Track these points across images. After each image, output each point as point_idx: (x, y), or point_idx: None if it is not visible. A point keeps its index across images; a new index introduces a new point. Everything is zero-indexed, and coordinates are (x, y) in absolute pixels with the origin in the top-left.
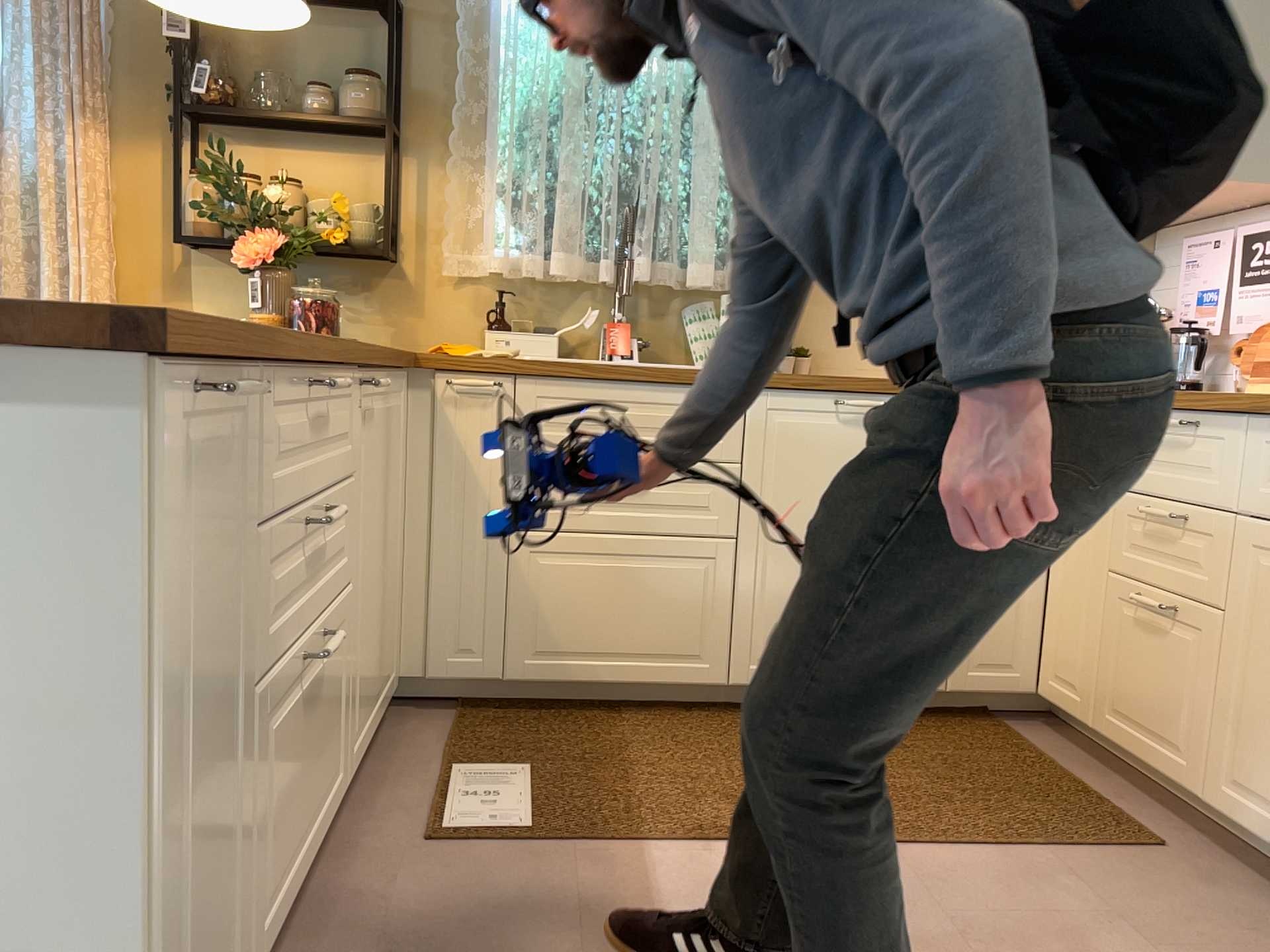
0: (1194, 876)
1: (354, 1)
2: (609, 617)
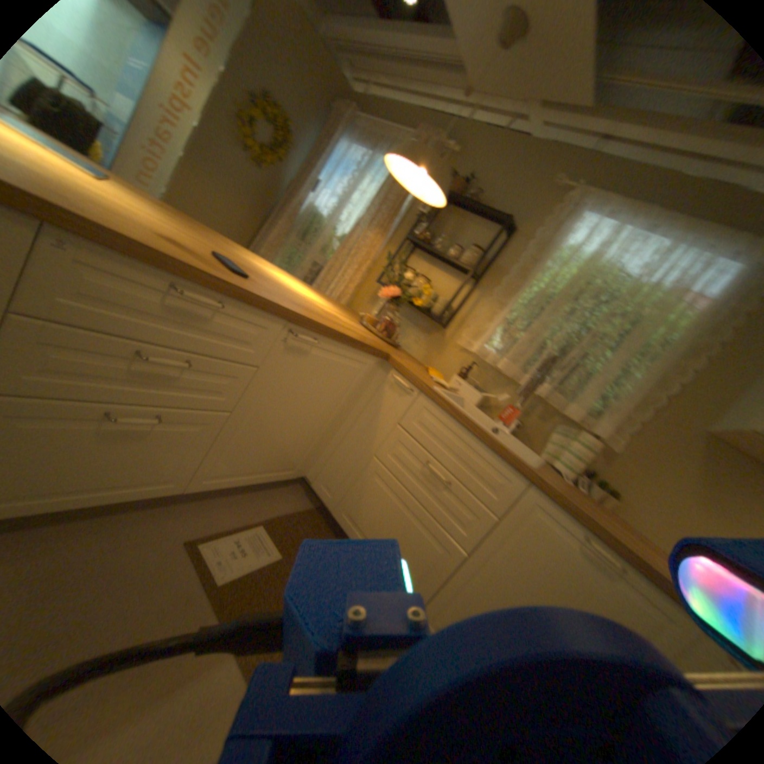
0: None
1: (496, 219)
2: (384, 532)
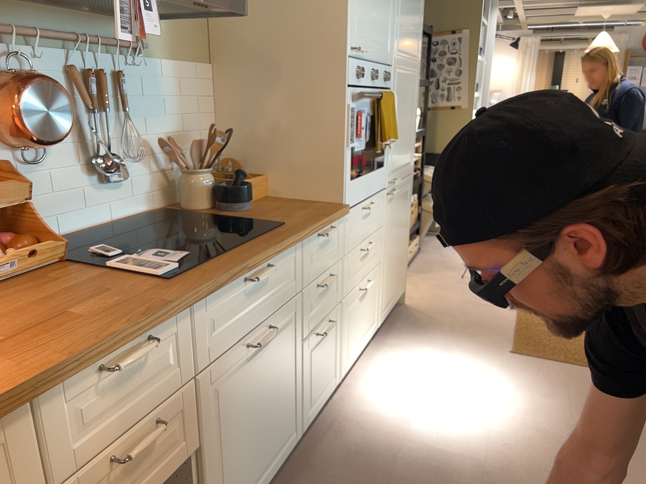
0: None
1: None
2: None
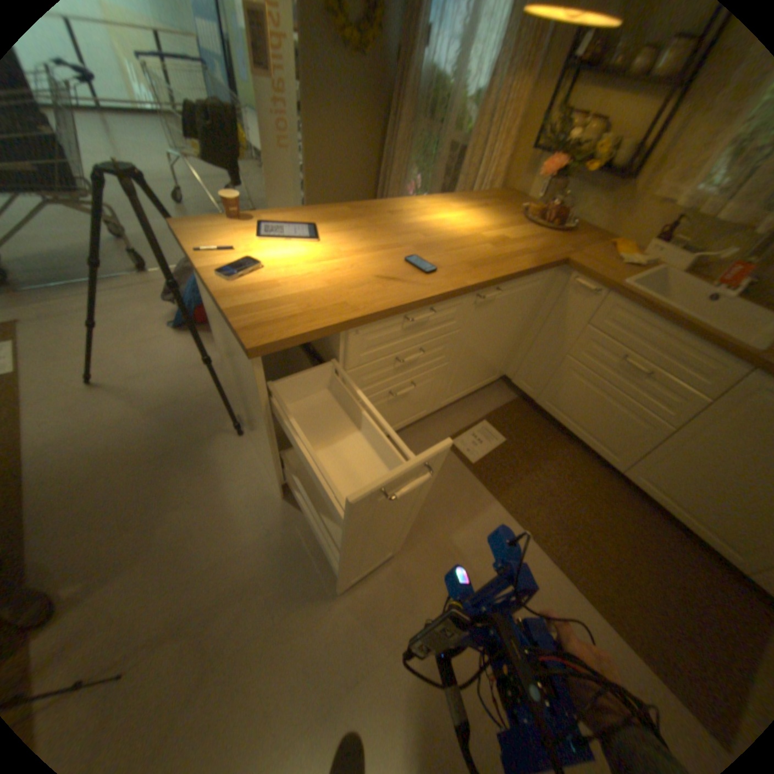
0: None
1: None
2: (587, 413)
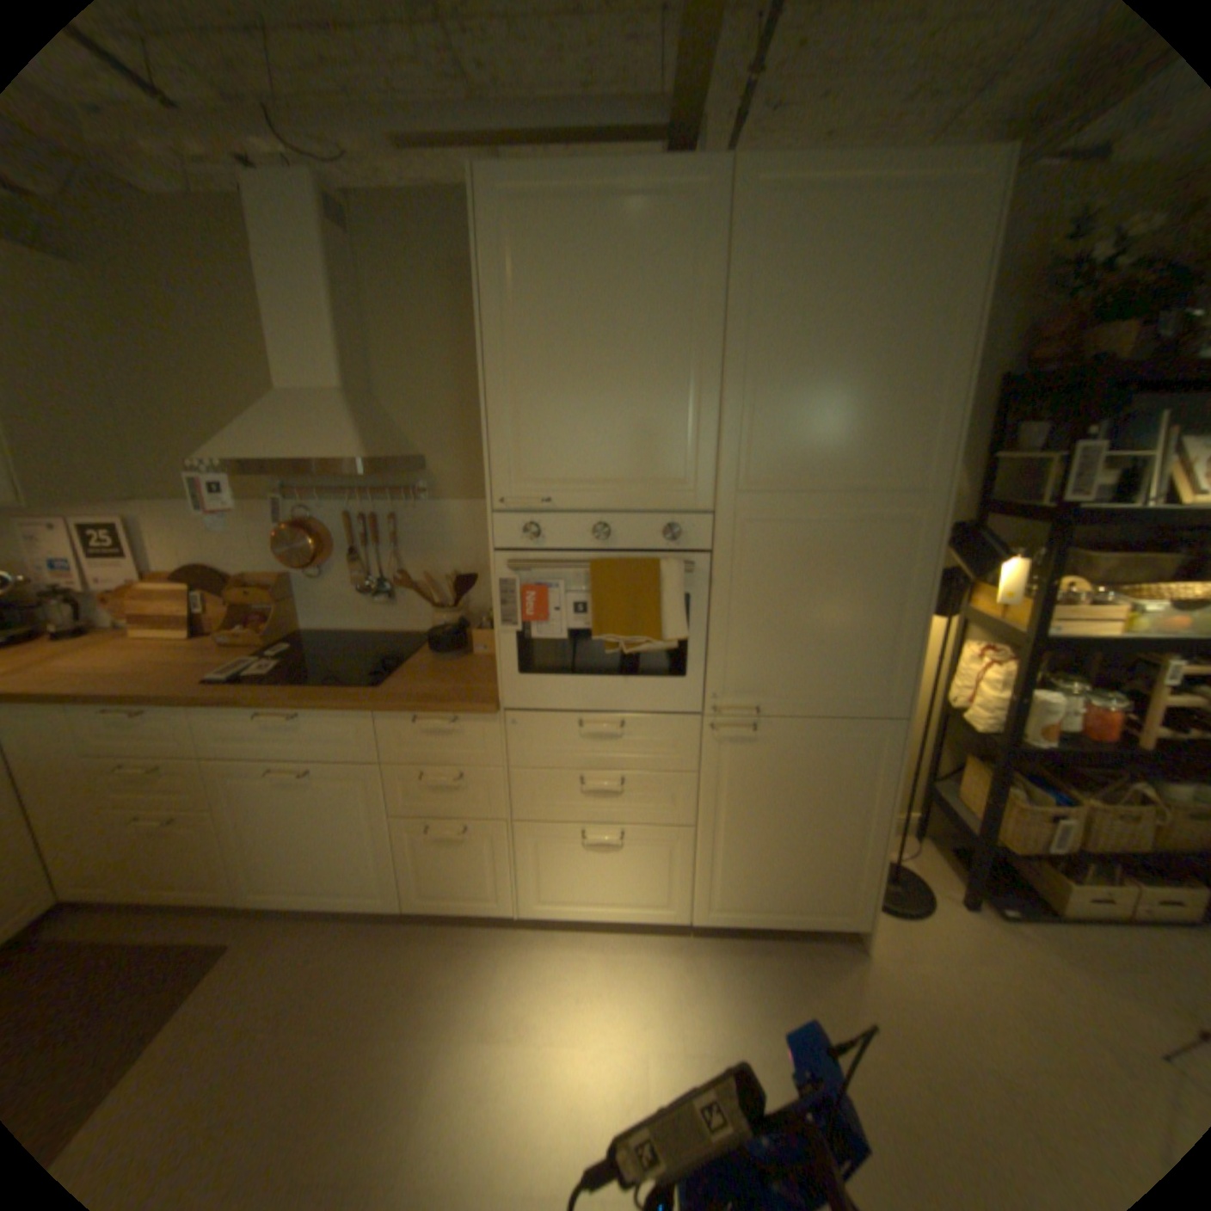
0: (253, 952)
1: None
2: None
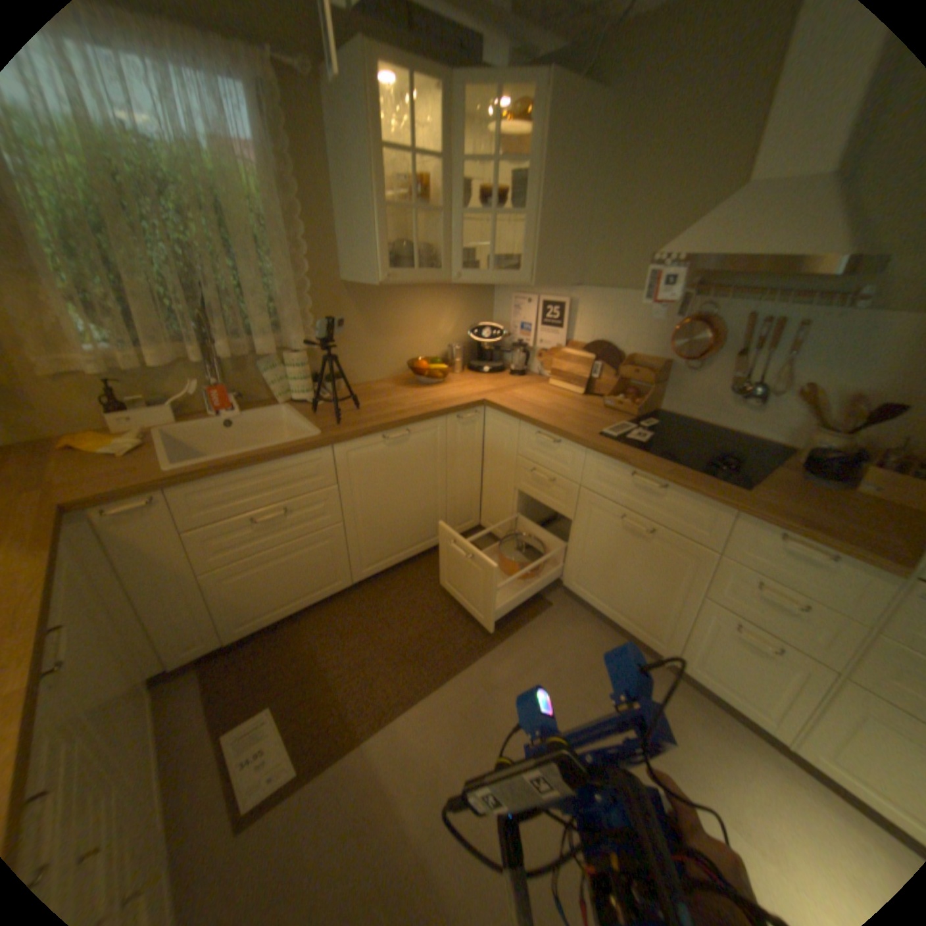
0: (566, 618)
1: None
2: (280, 590)
